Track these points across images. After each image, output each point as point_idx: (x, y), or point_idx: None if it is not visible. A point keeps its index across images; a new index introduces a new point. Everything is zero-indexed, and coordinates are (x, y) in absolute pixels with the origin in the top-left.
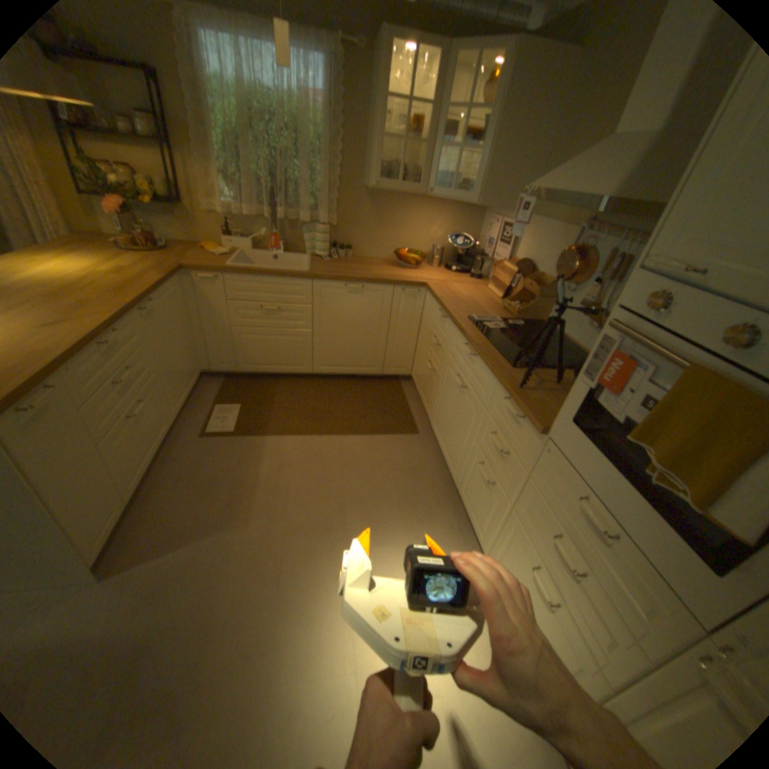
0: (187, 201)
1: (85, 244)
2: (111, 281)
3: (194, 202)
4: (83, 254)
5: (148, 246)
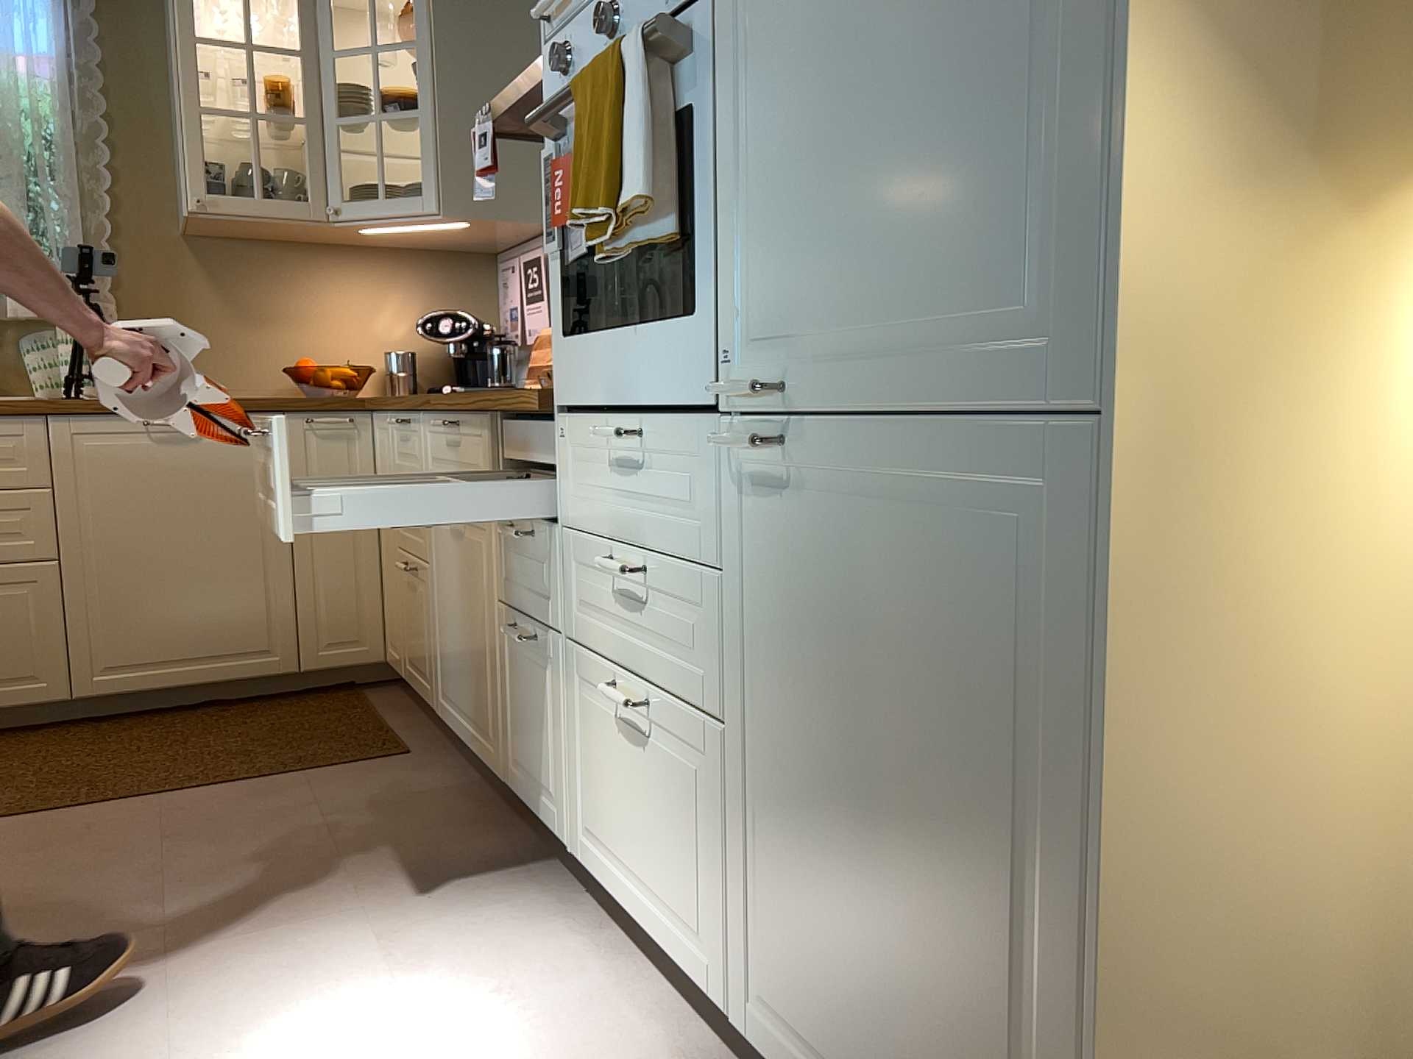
0: None
1: None
2: None
3: None
4: None
5: None
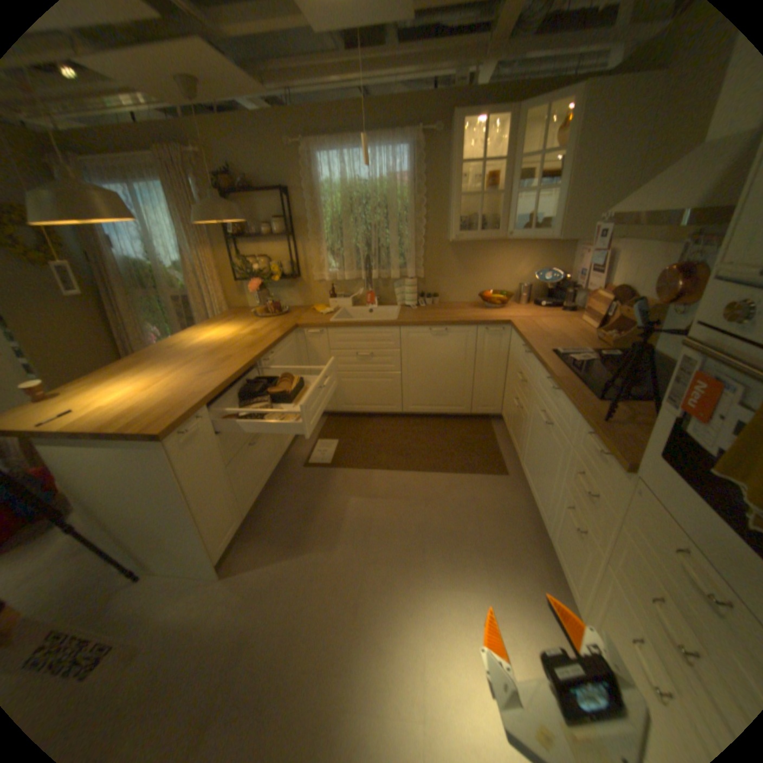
0: (304, 275)
1: (236, 315)
2: (247, 340)
3: (309, 275)
4: (233, 322)
5: (275, 312)
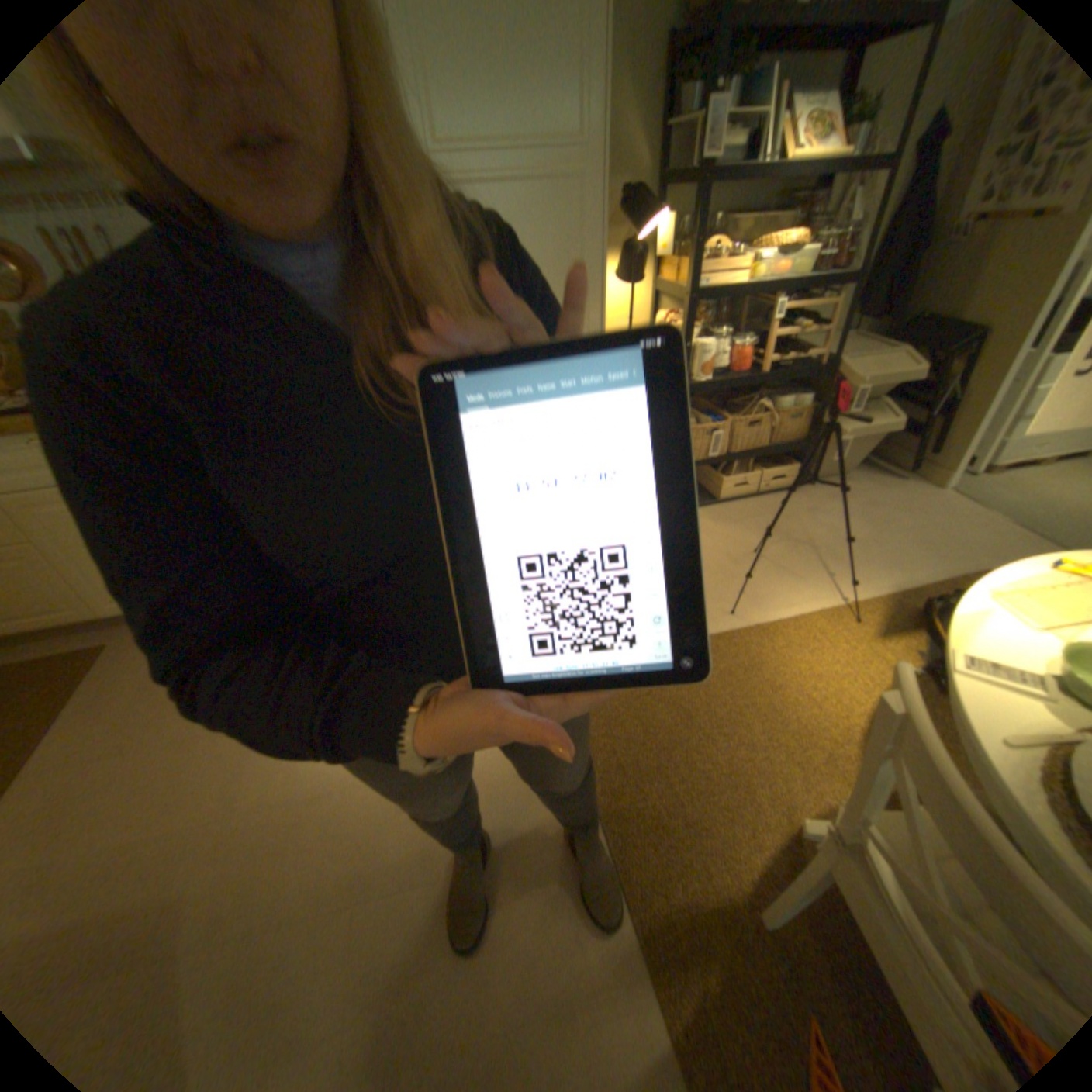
0: None
1: None
2: None
3: None
4: None
5: None
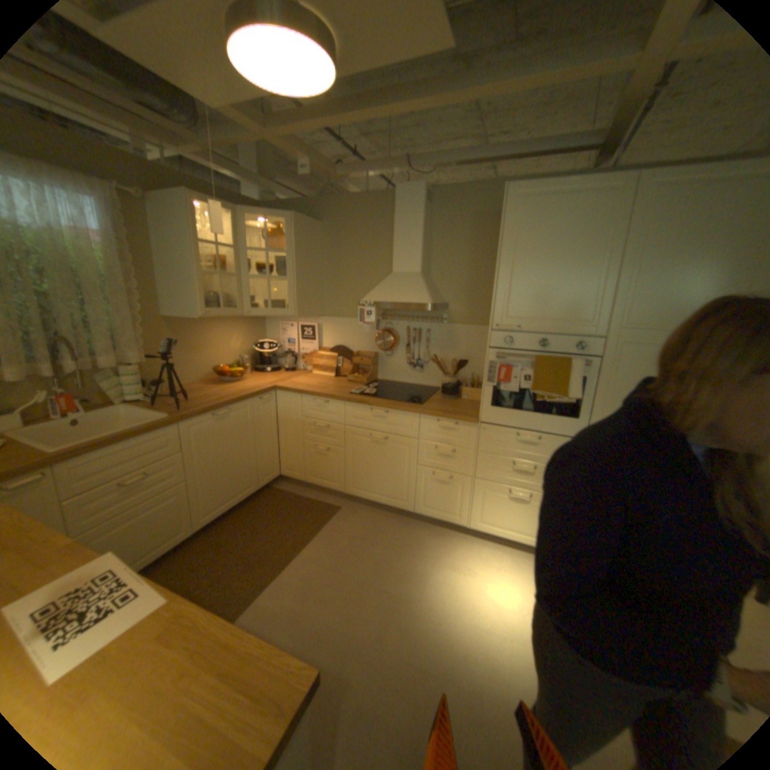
0: None
1: None
2: None
3: None
4: None
5: None
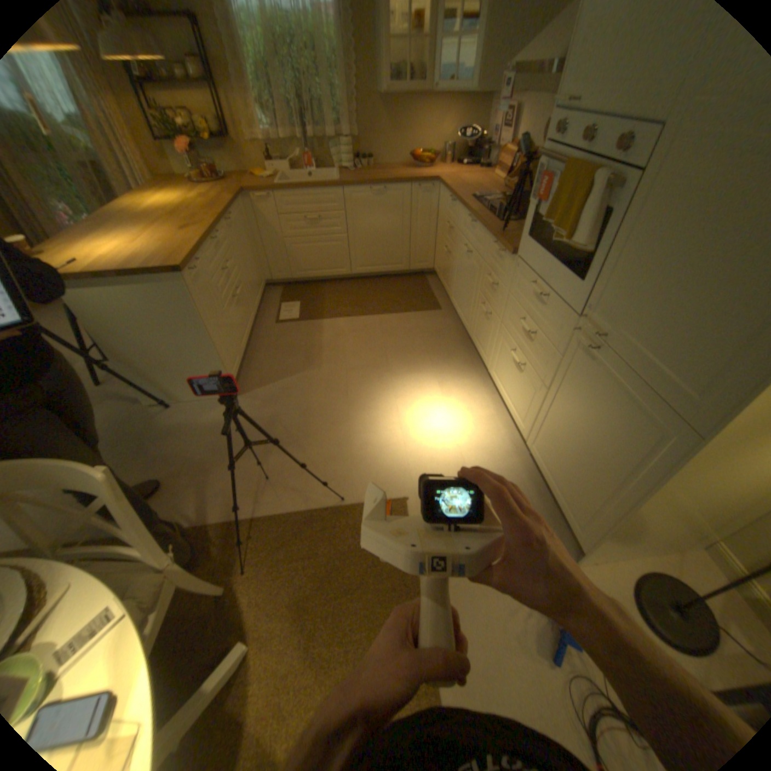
0: (233, 134)
1: (167, 183)
2: (201, 202)
3: (238, 134)
4: (171, 189)
5: (212, 177)
